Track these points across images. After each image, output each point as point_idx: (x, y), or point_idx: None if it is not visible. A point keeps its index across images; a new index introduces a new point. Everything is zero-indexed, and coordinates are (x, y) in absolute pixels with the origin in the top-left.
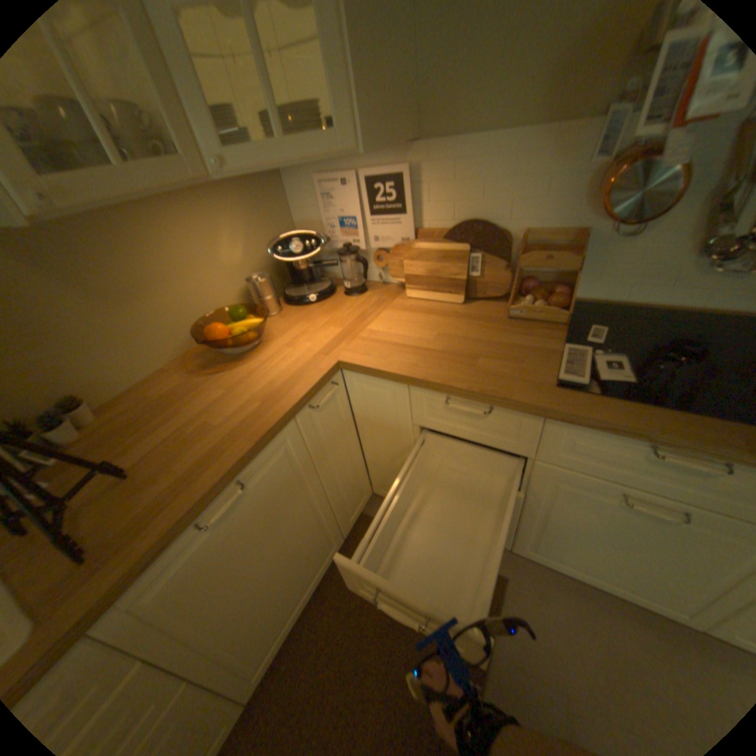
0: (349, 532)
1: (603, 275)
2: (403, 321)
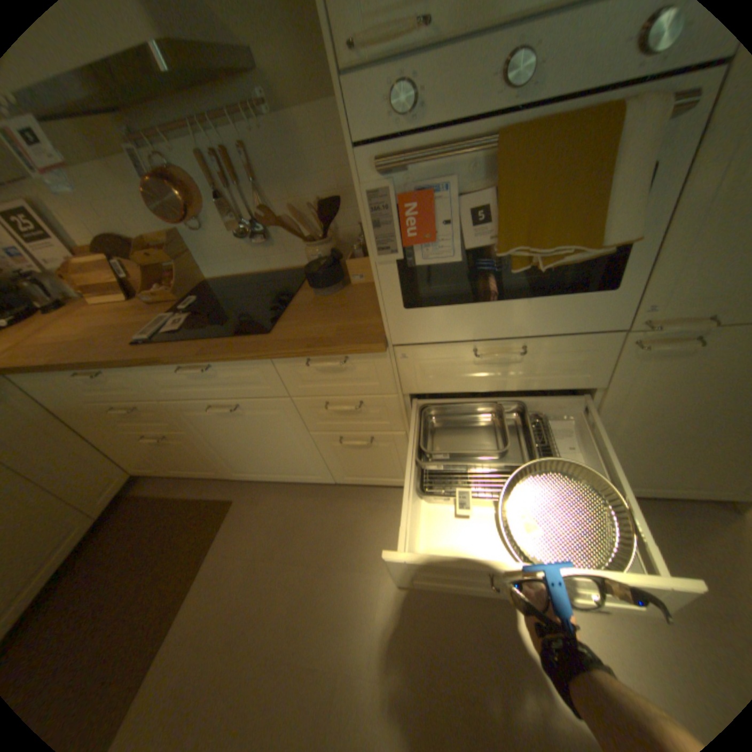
0: (100, 513)
1: (208, 260)
2: (68, 325)
